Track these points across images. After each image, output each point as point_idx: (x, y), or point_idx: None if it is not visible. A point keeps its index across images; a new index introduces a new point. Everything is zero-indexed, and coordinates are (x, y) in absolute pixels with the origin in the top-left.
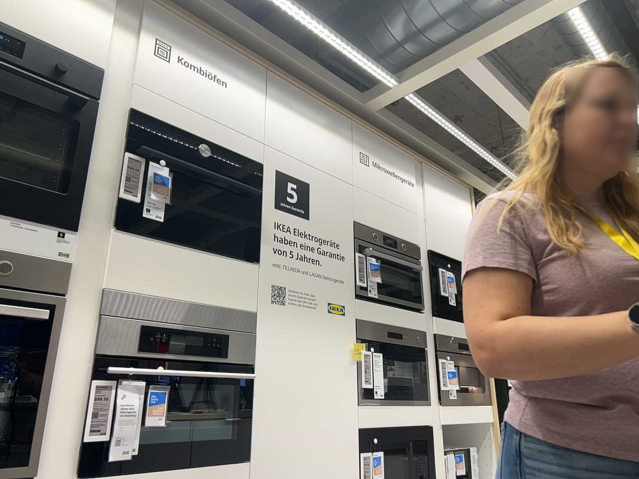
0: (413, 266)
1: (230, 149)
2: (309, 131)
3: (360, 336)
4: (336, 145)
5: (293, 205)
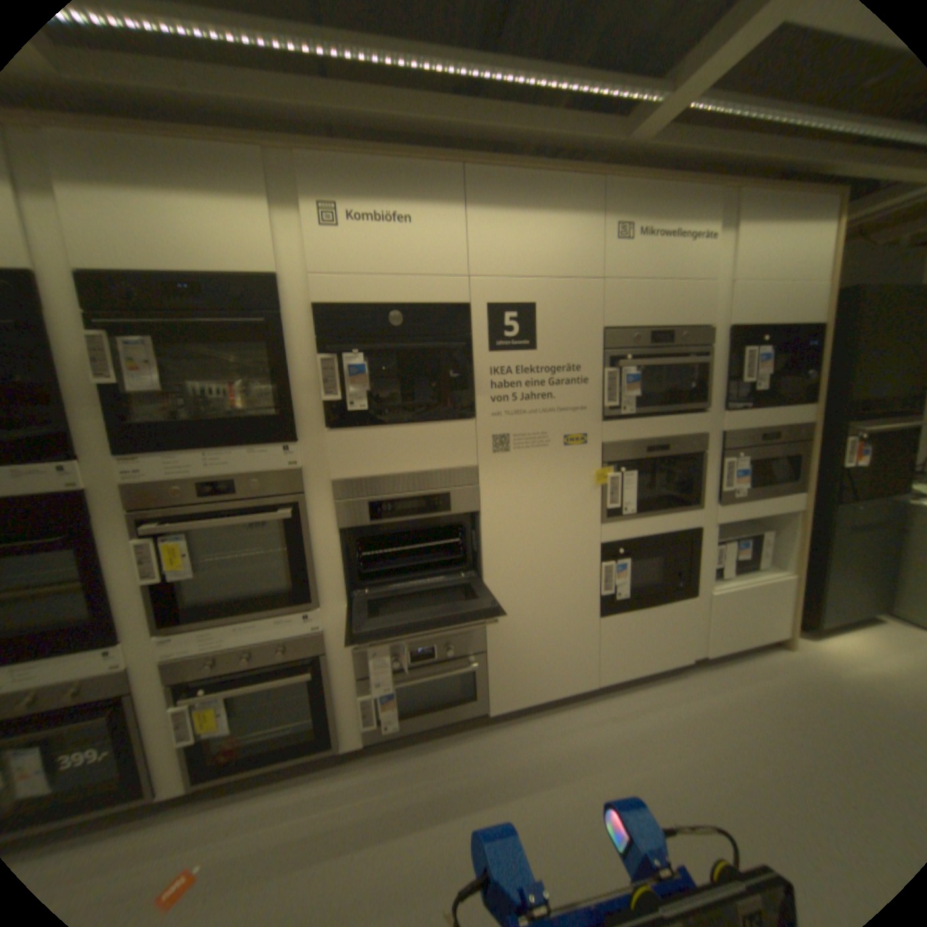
0: (704, 362)
1: (421, 299)
2: (533, 220)
3: (612, 462)
4: (581, 223)
5: (512, 338)
